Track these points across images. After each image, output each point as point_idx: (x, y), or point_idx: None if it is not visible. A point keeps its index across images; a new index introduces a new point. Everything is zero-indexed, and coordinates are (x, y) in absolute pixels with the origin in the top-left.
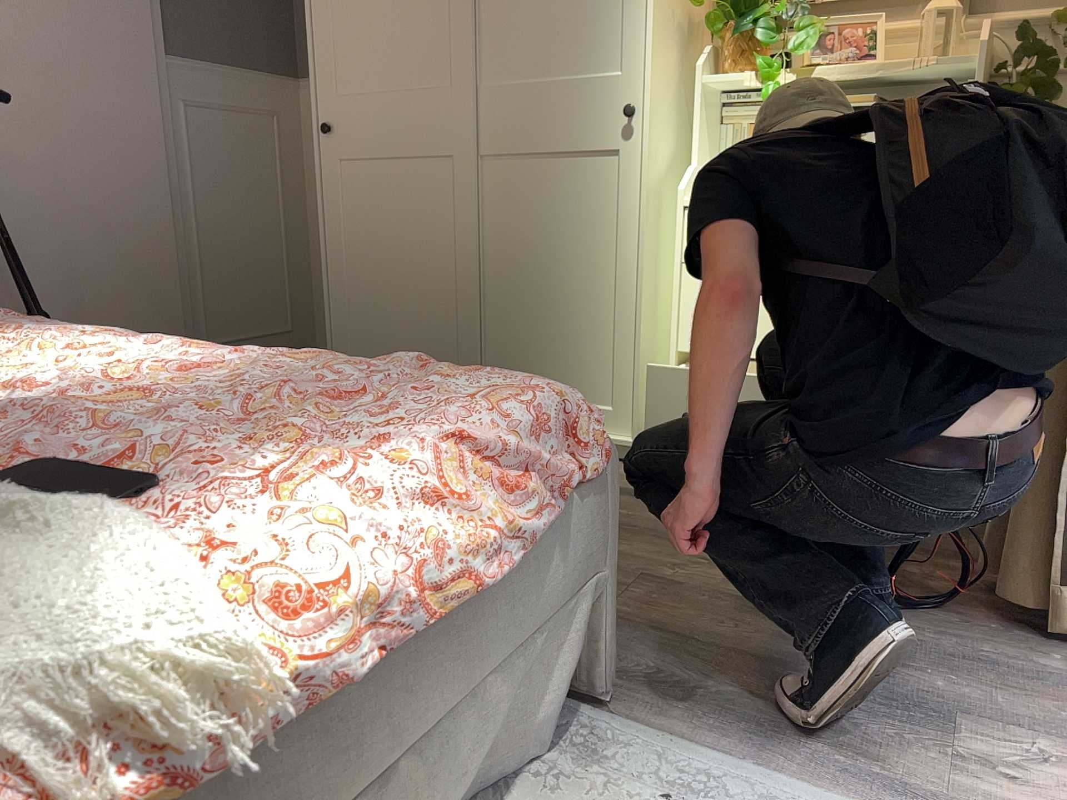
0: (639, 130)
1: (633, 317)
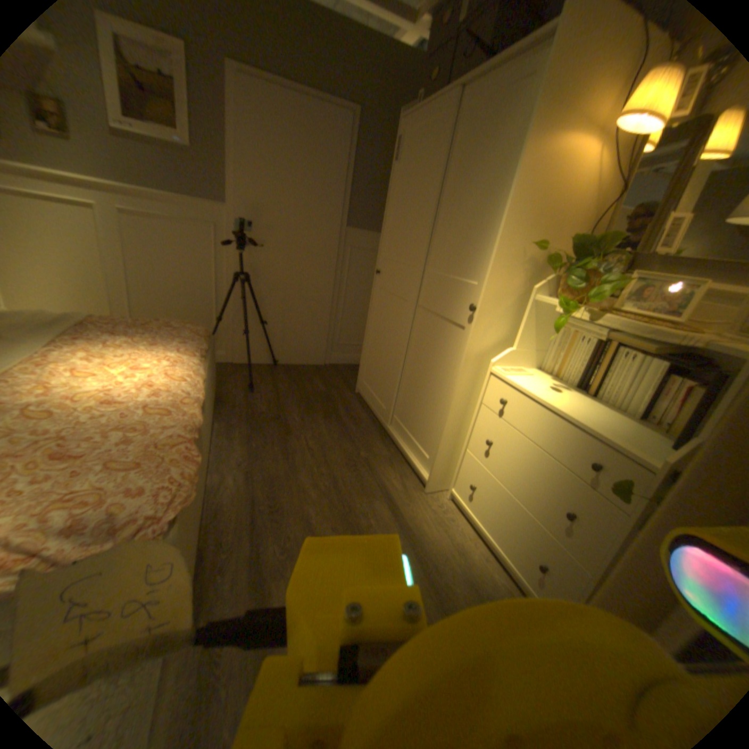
0: (475, 319)
1: (446, 419)
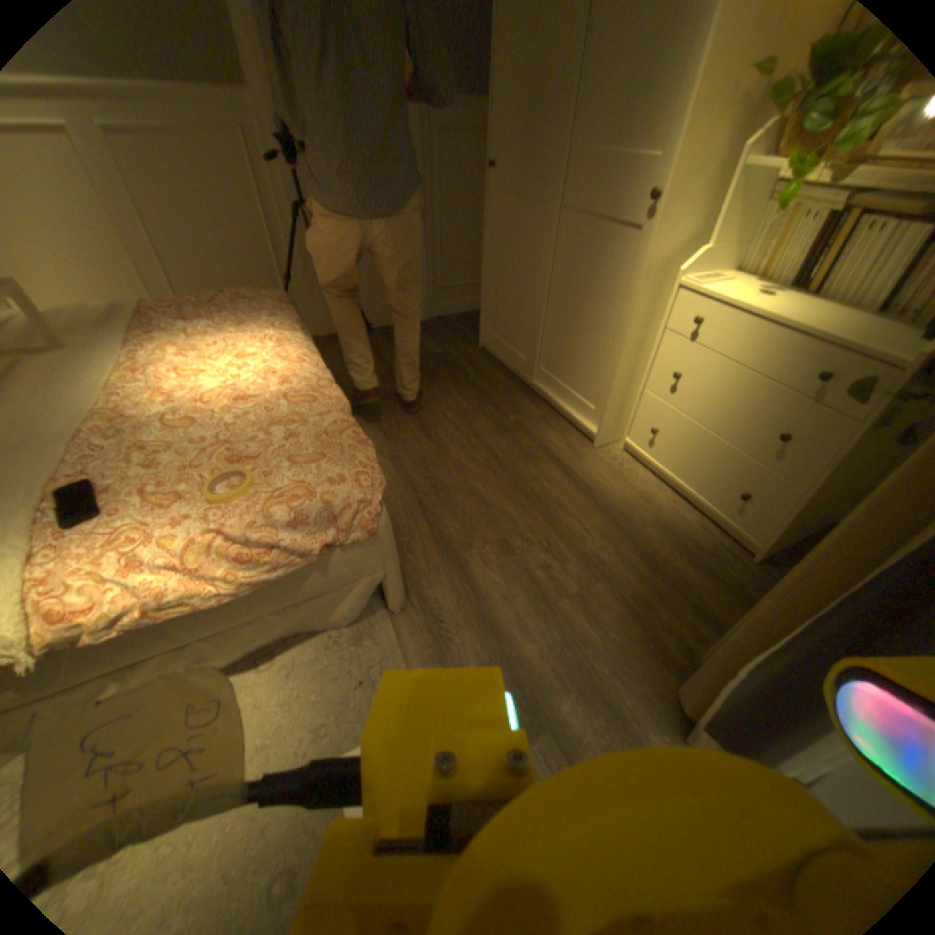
0: (661, 211)
1: (619, 357)
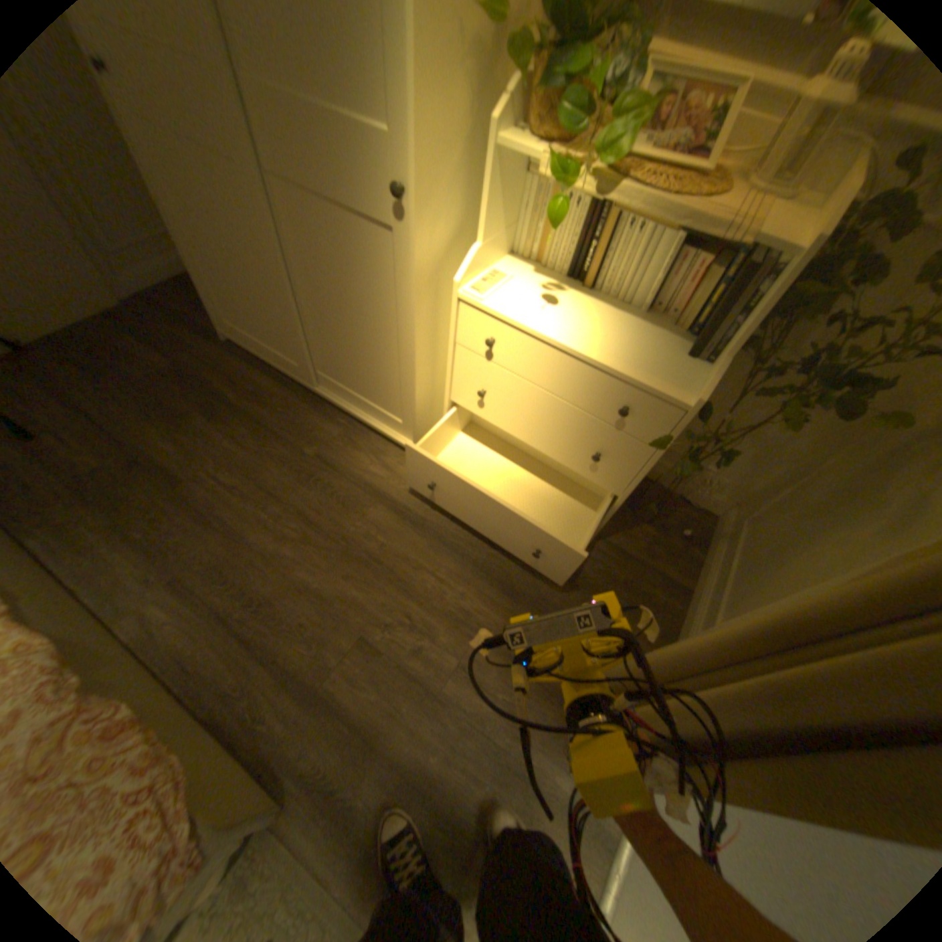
0: (411, 214)
1: (412, 375)
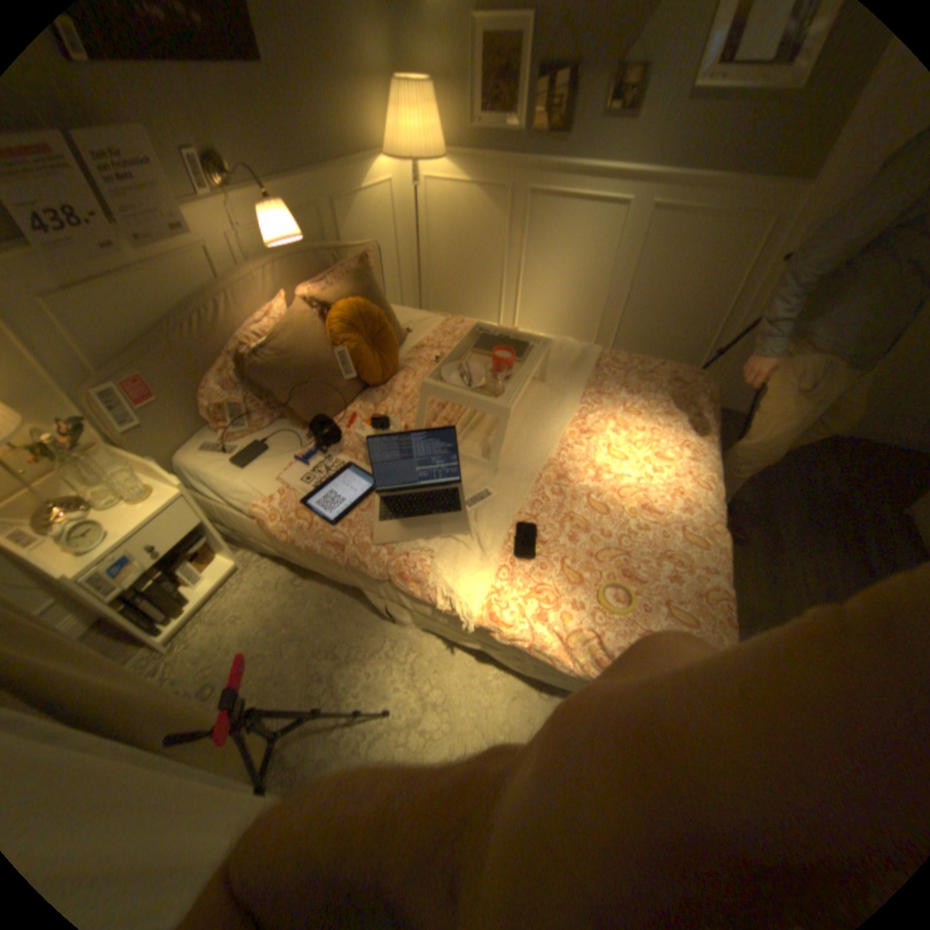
0: None
1: None
